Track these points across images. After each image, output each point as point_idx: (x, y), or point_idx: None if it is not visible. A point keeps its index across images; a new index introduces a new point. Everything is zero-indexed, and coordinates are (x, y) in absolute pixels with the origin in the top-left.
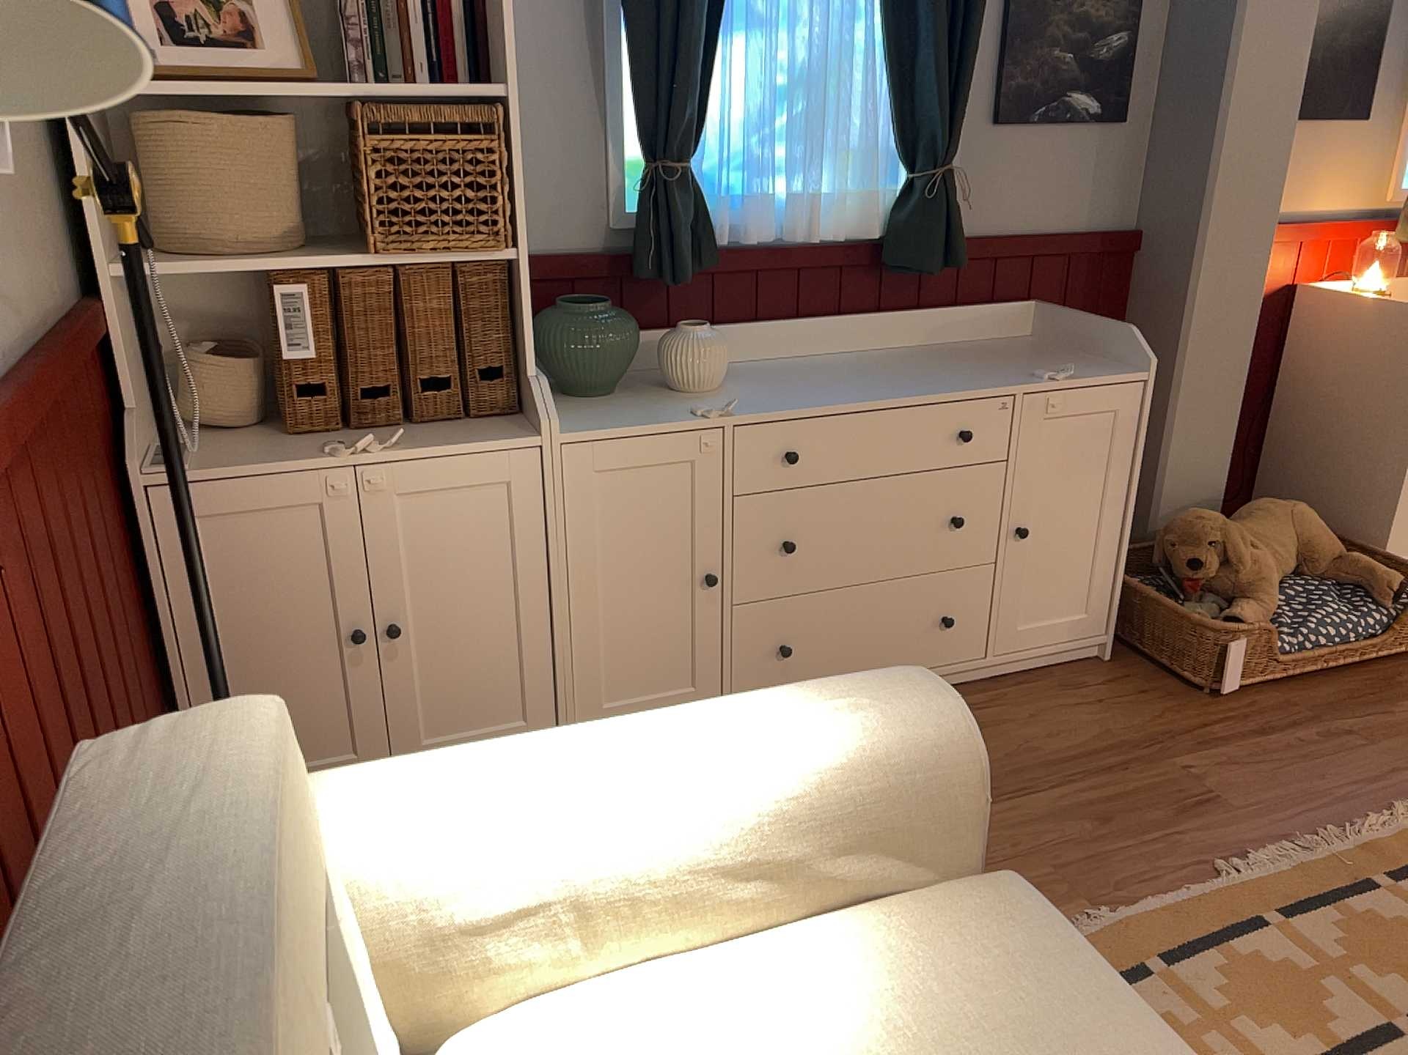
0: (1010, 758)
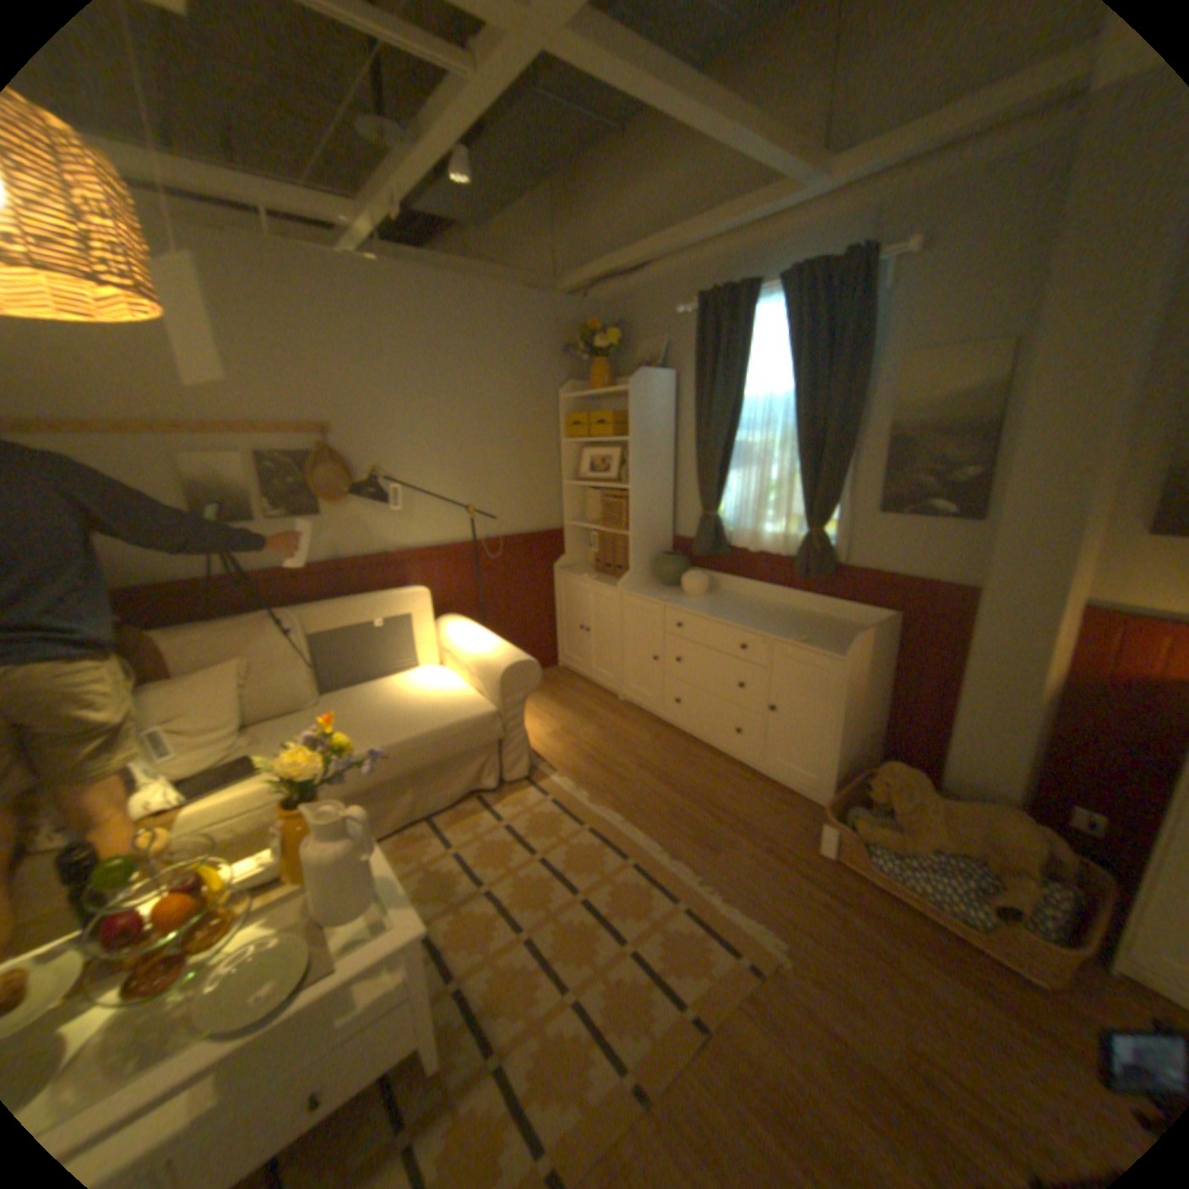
0: (701, 789)
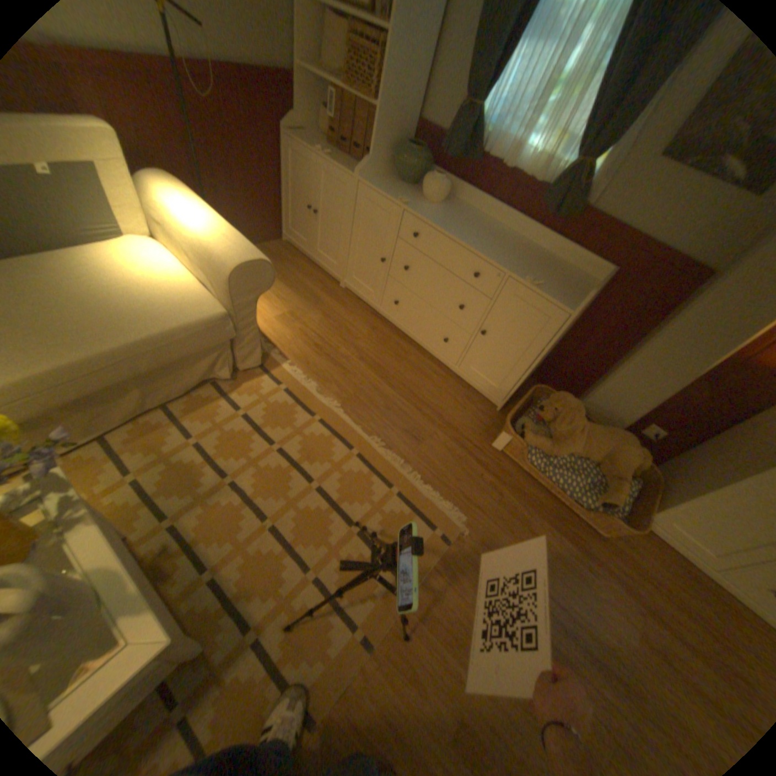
0: (408, 383)
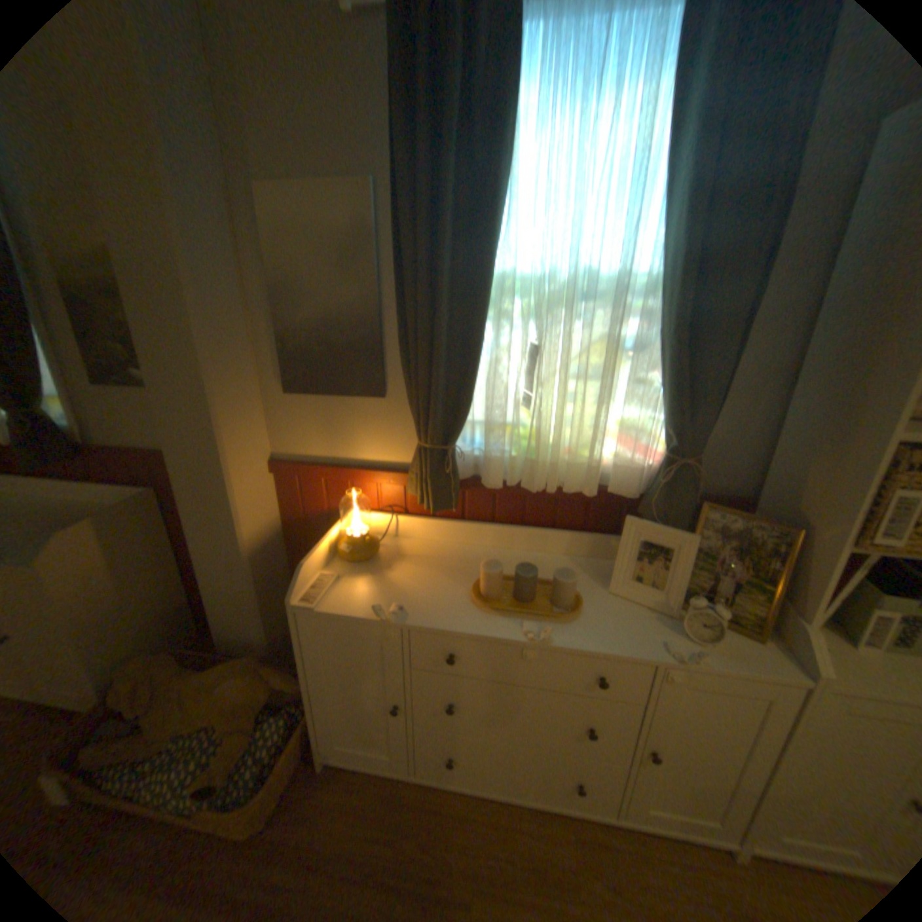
0: None
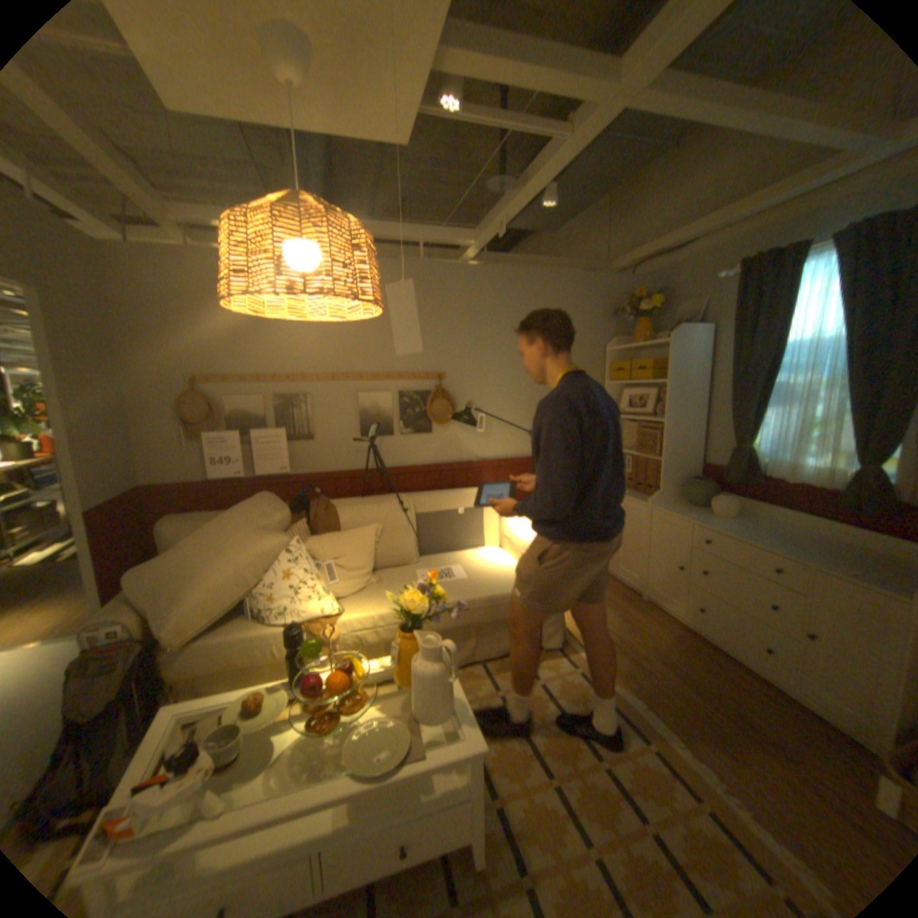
0: (726, 699)
